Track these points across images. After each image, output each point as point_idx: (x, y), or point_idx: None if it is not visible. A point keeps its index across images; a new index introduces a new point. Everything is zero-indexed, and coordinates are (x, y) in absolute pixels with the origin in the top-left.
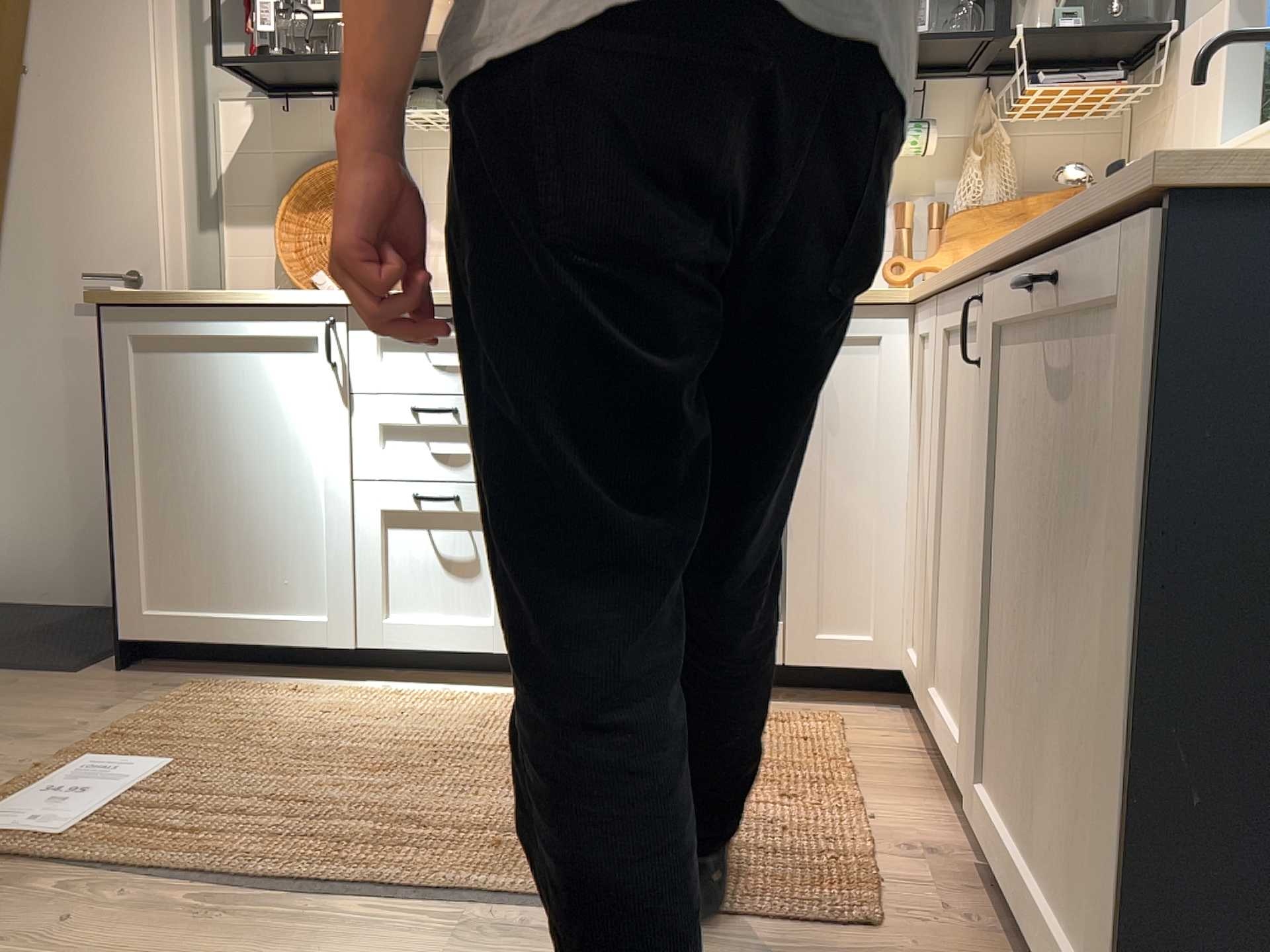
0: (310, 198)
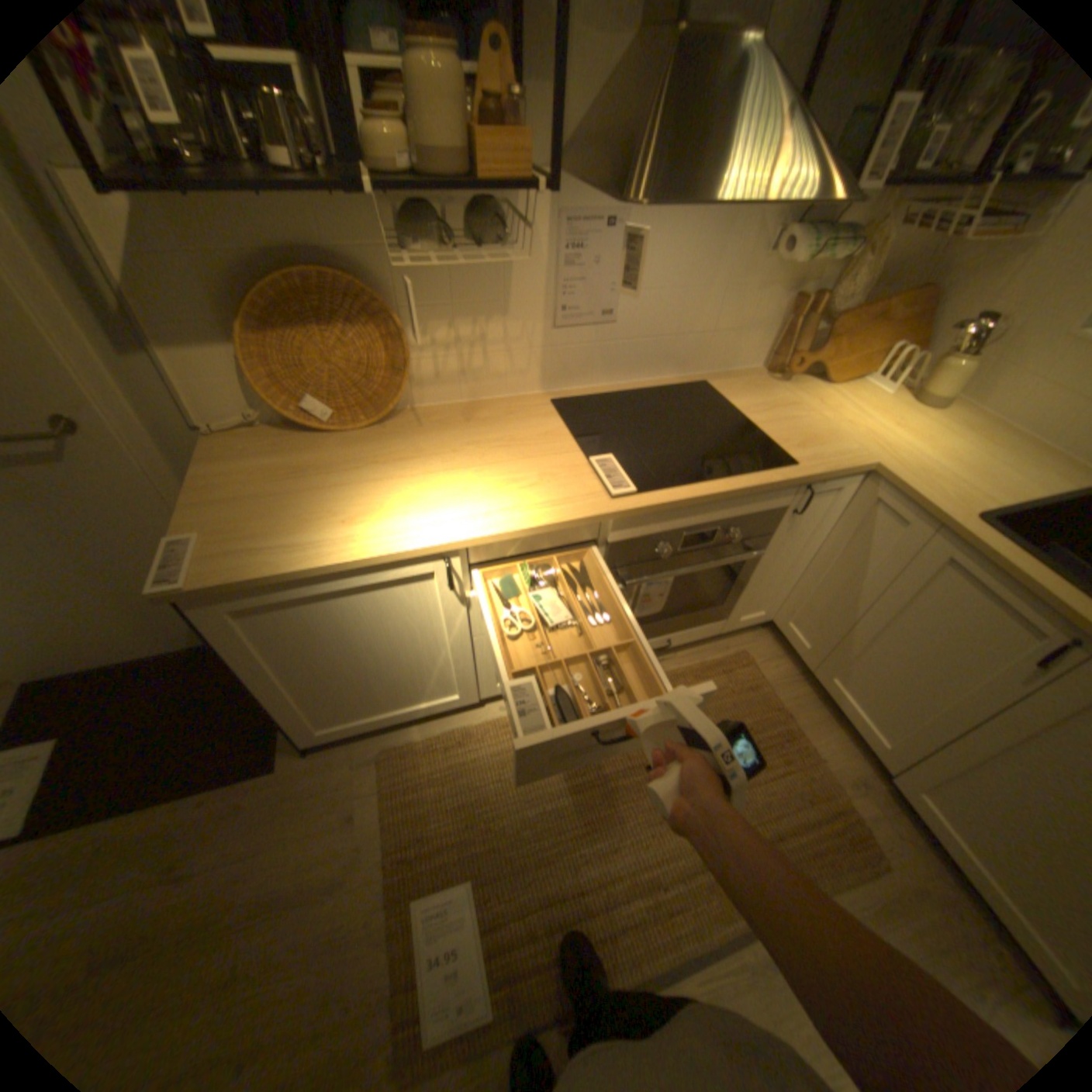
0: (264, 310)
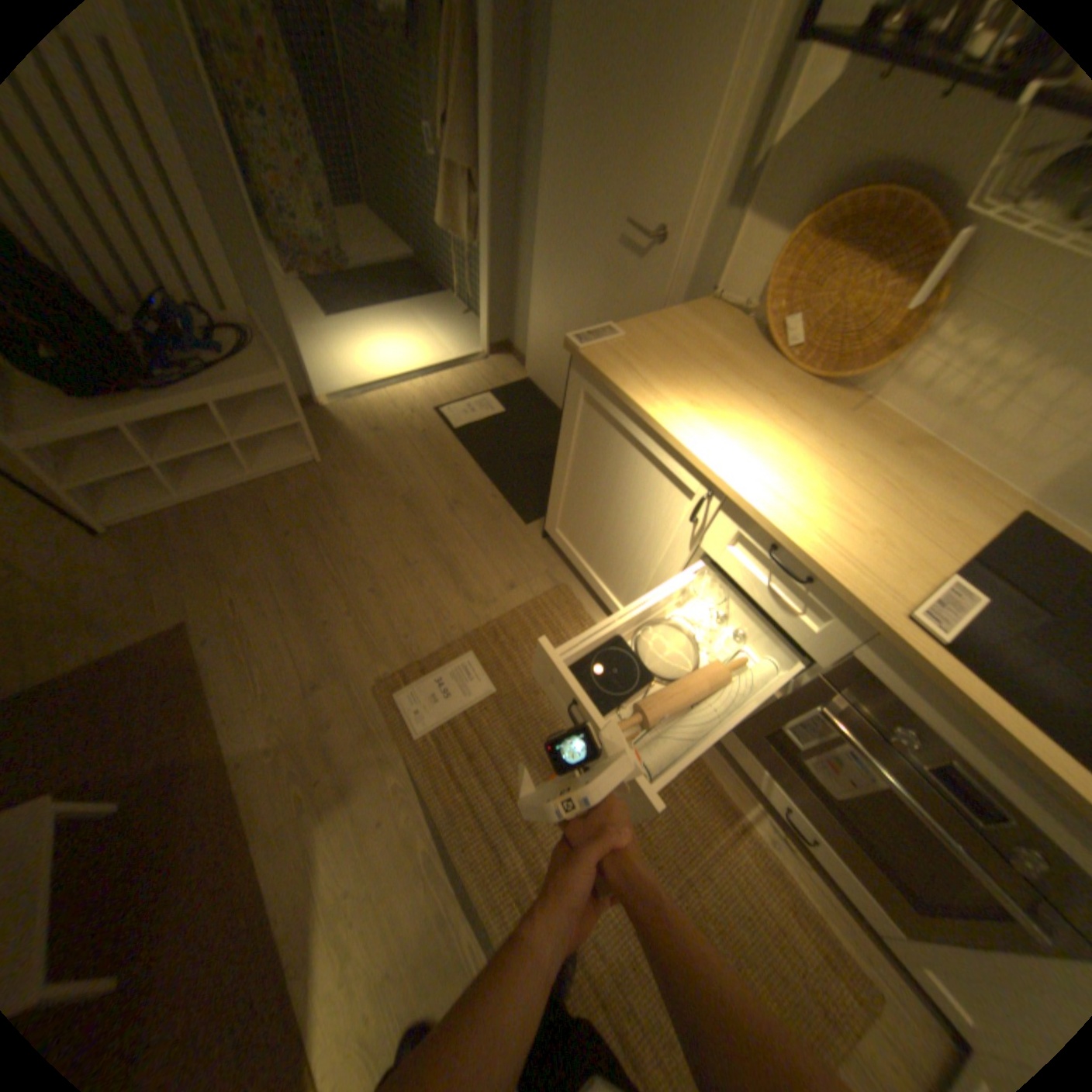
0: (842, 220)
